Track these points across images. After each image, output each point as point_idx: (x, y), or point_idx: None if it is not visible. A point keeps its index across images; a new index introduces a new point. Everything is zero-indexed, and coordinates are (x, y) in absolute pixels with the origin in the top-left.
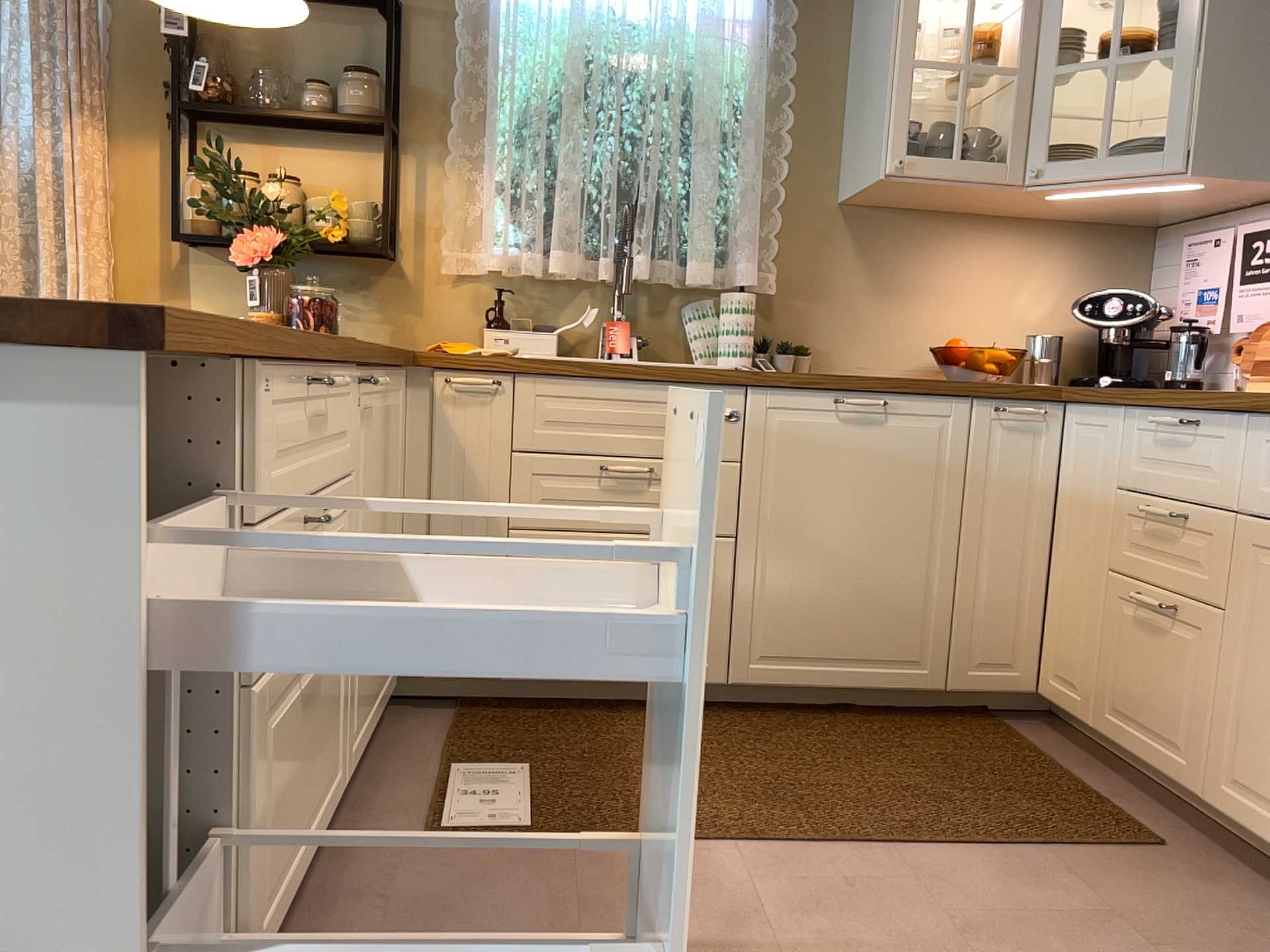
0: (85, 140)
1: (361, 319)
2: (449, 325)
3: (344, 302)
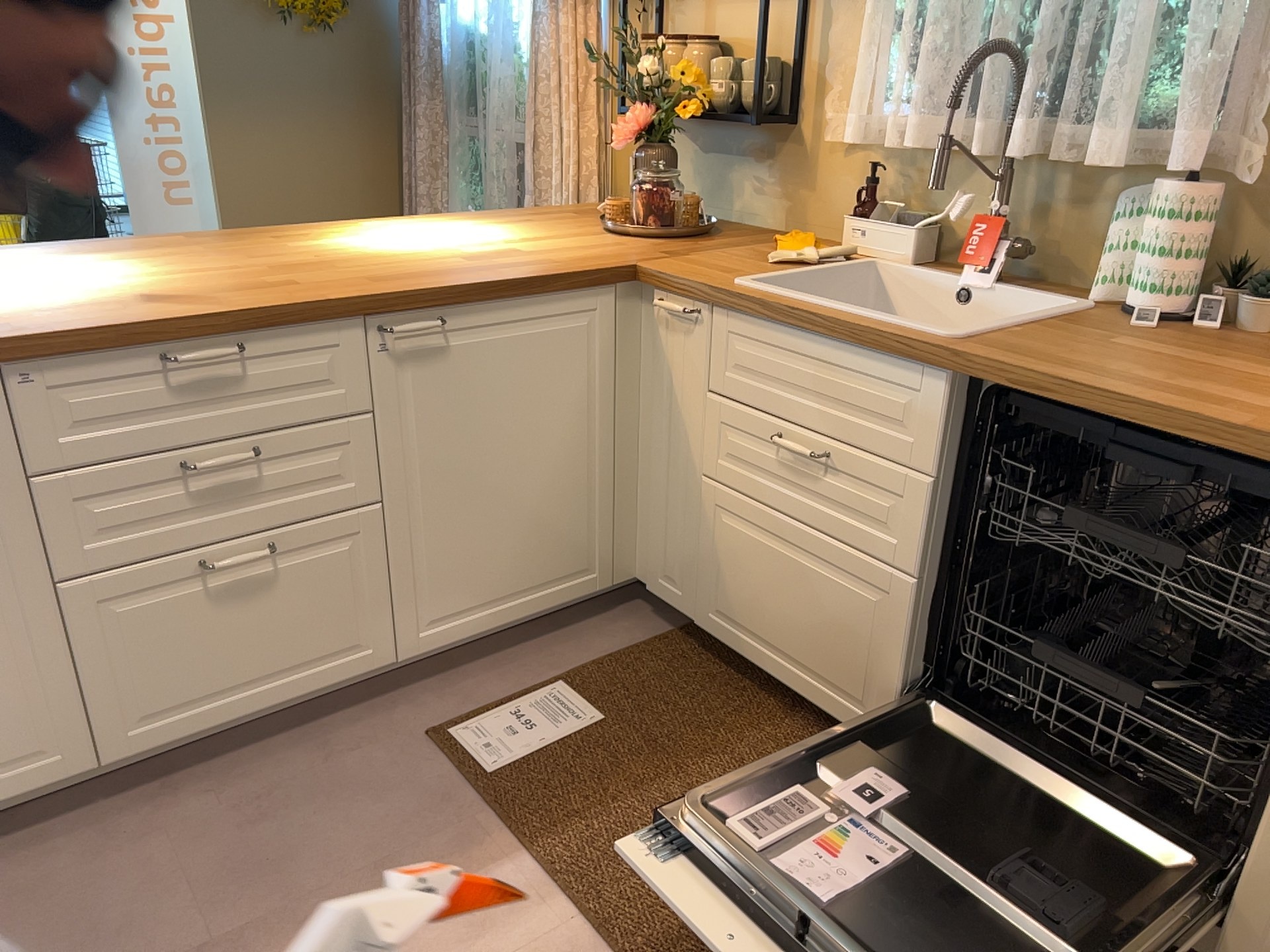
0: (570, 21)
1: (762, 194)
2: (834, 205)
3: (750, 174)
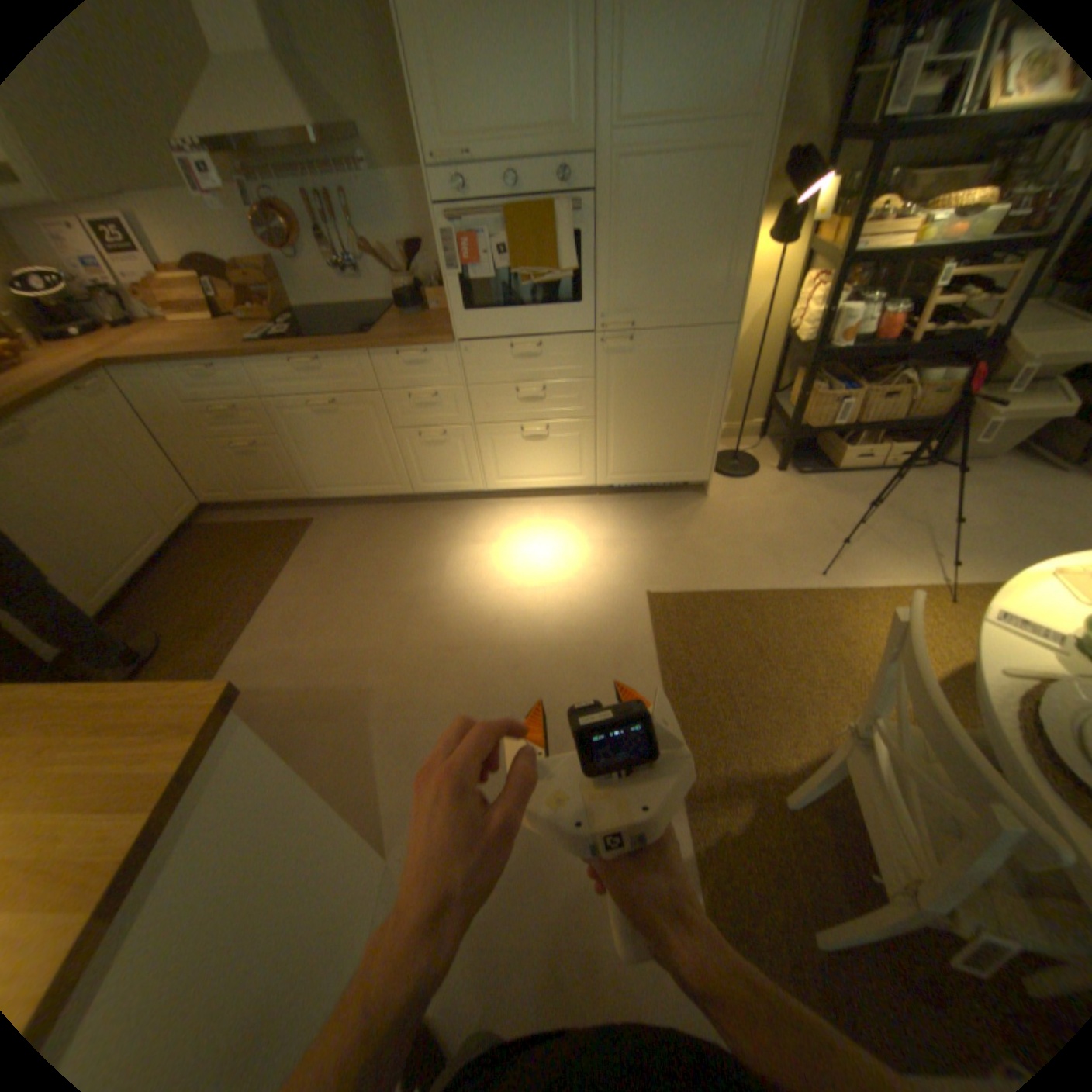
0: None
1: None
2: None
3: None
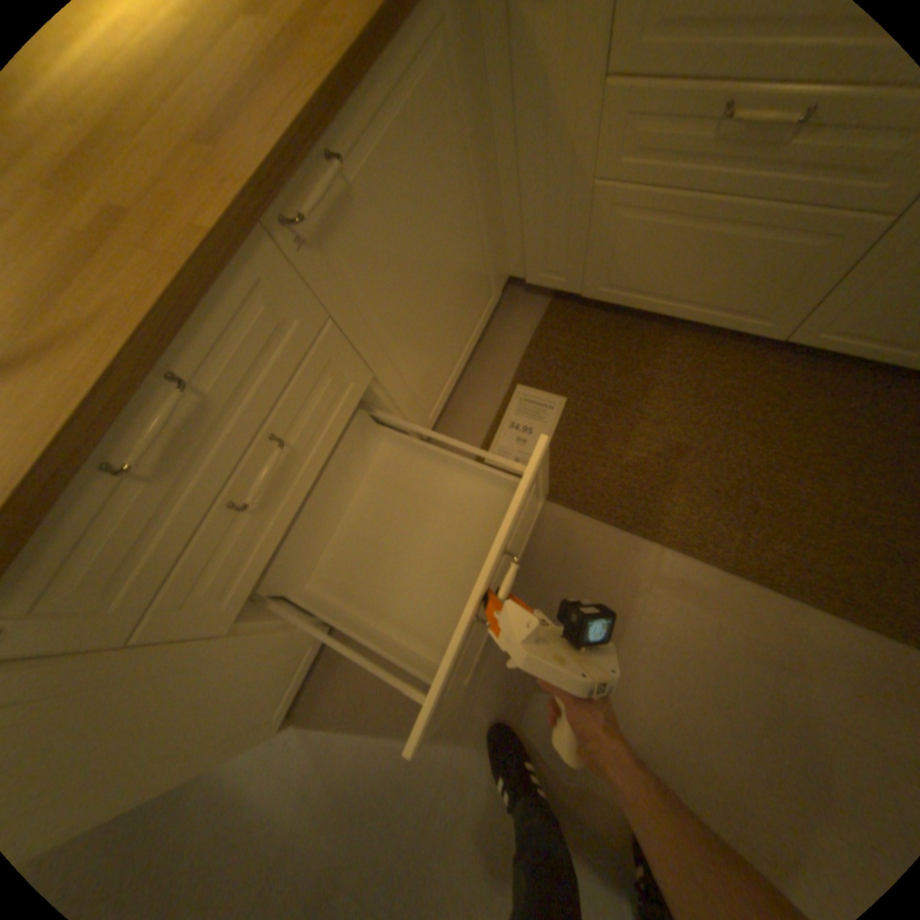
0: None
1: None
2: None
3: None
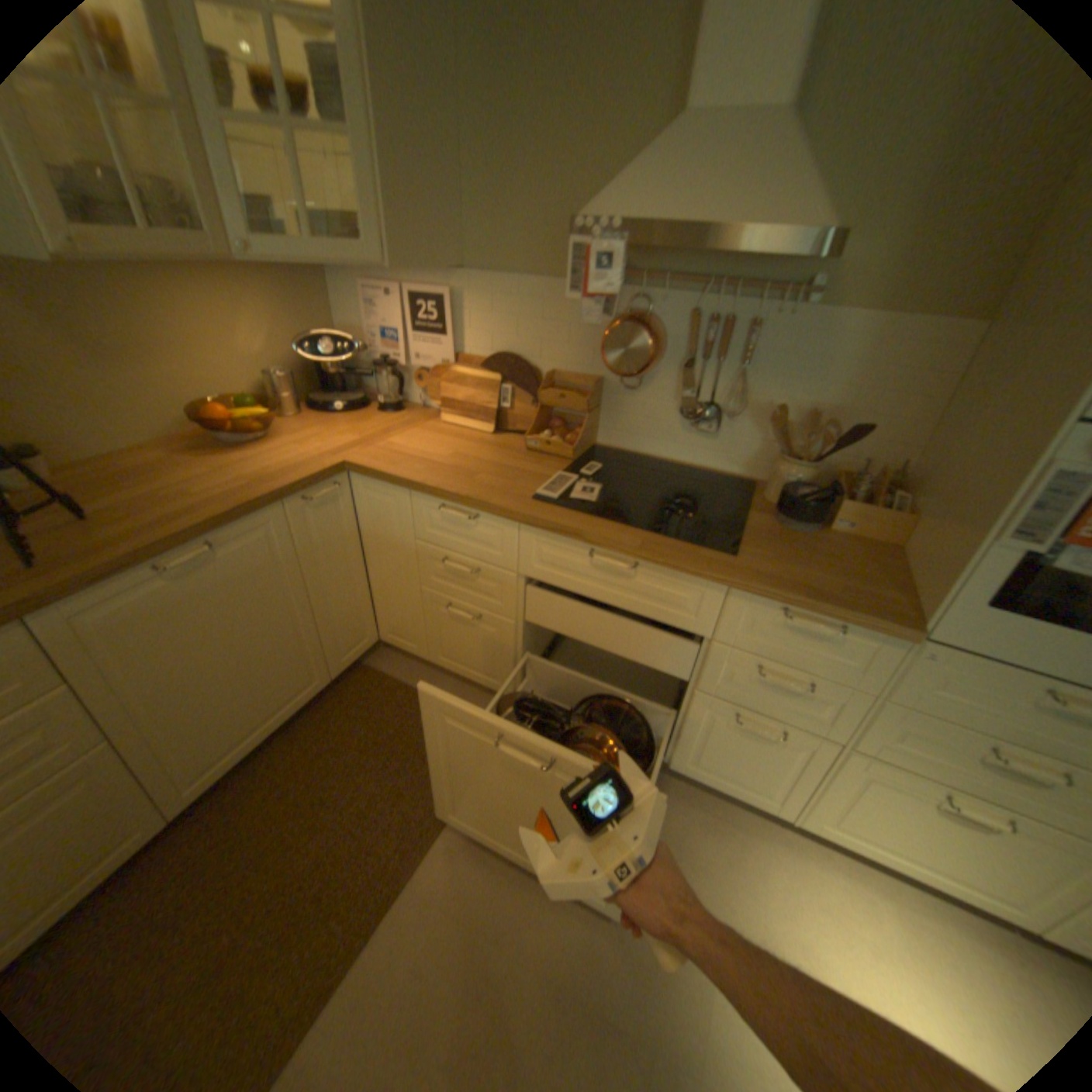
0: None
1: None
2: None
3: None
